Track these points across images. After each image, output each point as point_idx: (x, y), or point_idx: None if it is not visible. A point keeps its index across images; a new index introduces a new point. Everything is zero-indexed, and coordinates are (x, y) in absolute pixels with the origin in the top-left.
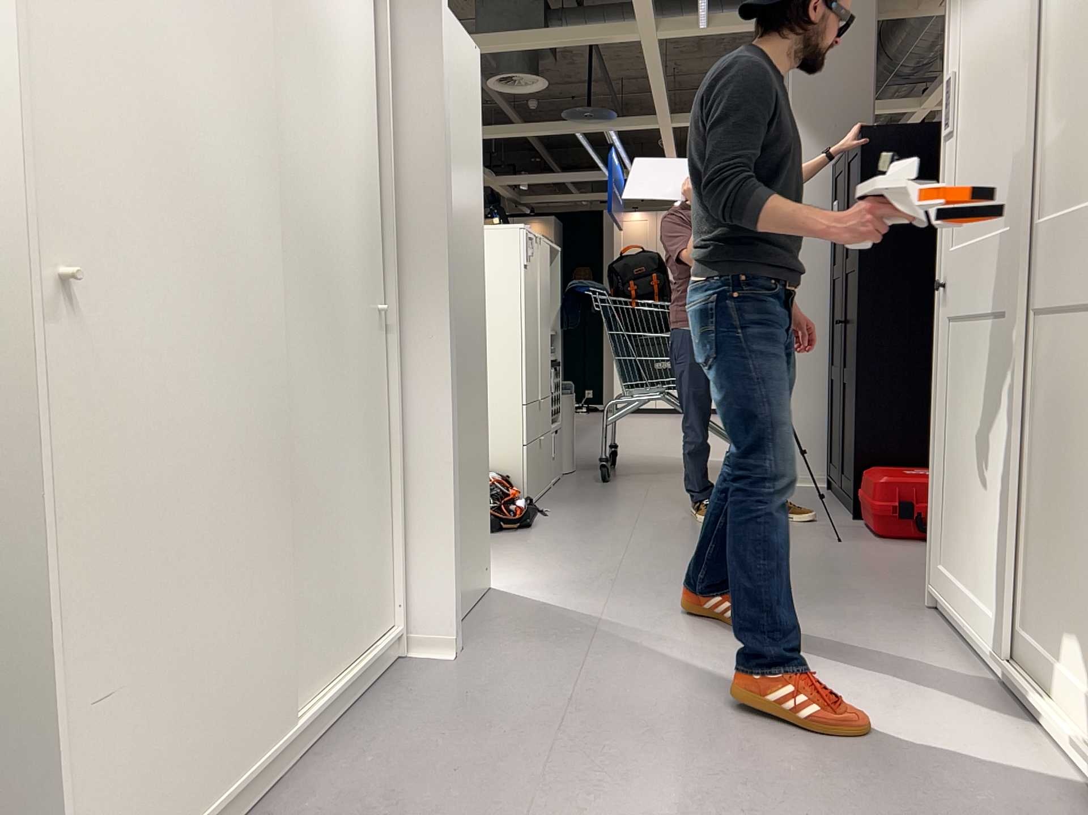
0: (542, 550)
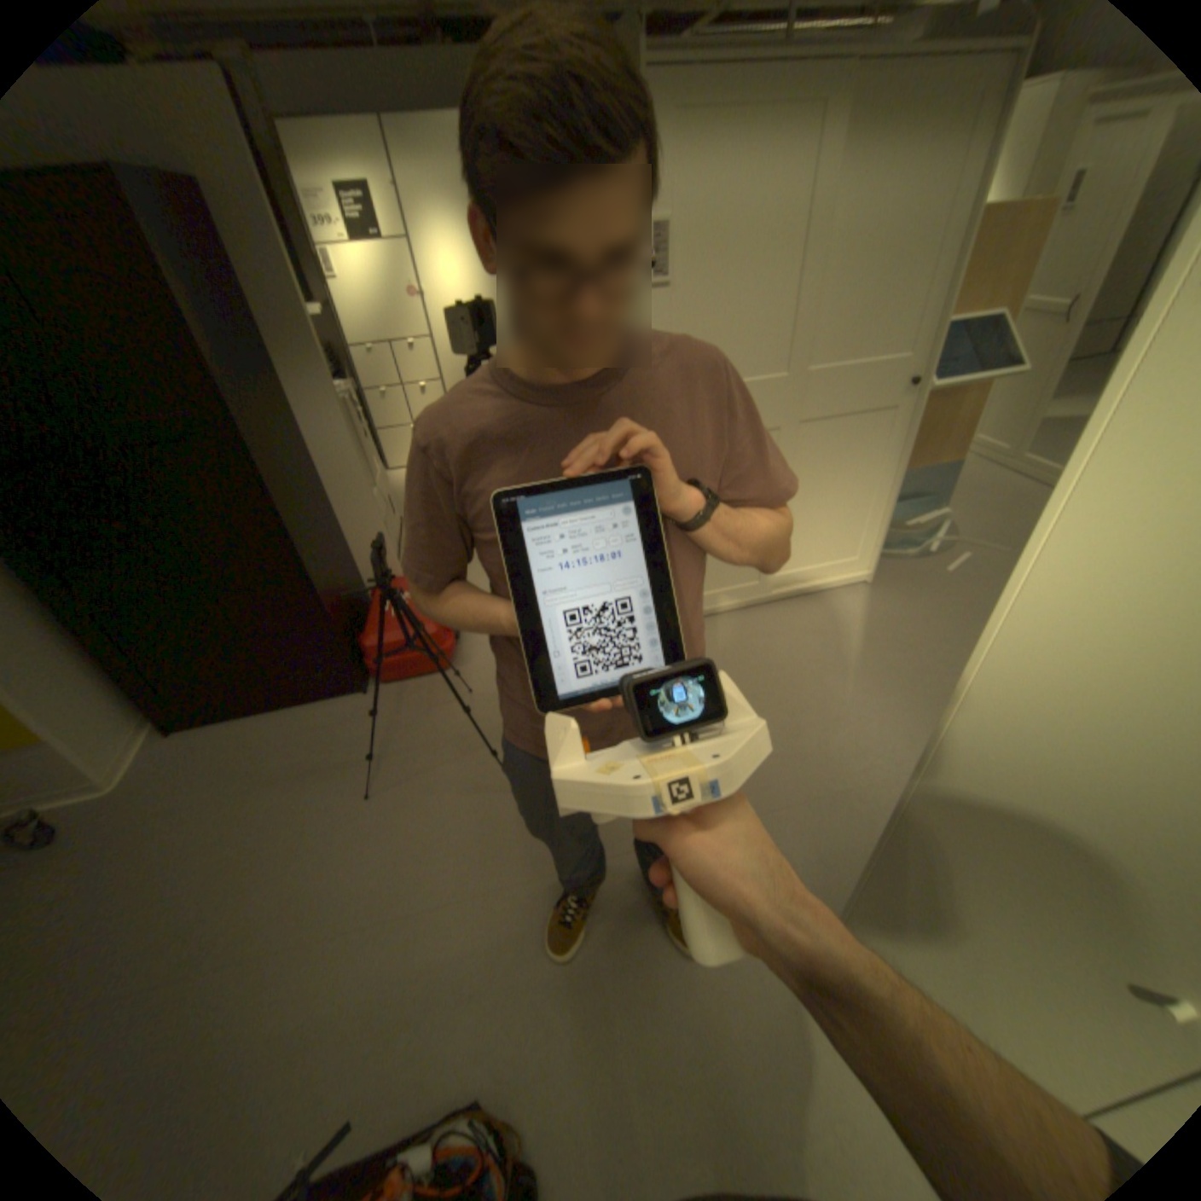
0: (625, 987)
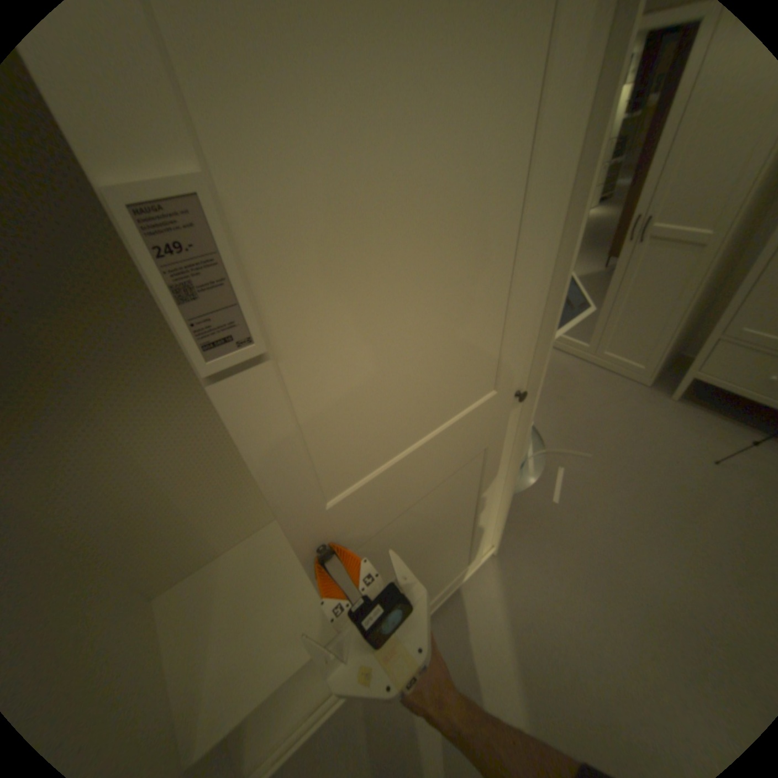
0: None
